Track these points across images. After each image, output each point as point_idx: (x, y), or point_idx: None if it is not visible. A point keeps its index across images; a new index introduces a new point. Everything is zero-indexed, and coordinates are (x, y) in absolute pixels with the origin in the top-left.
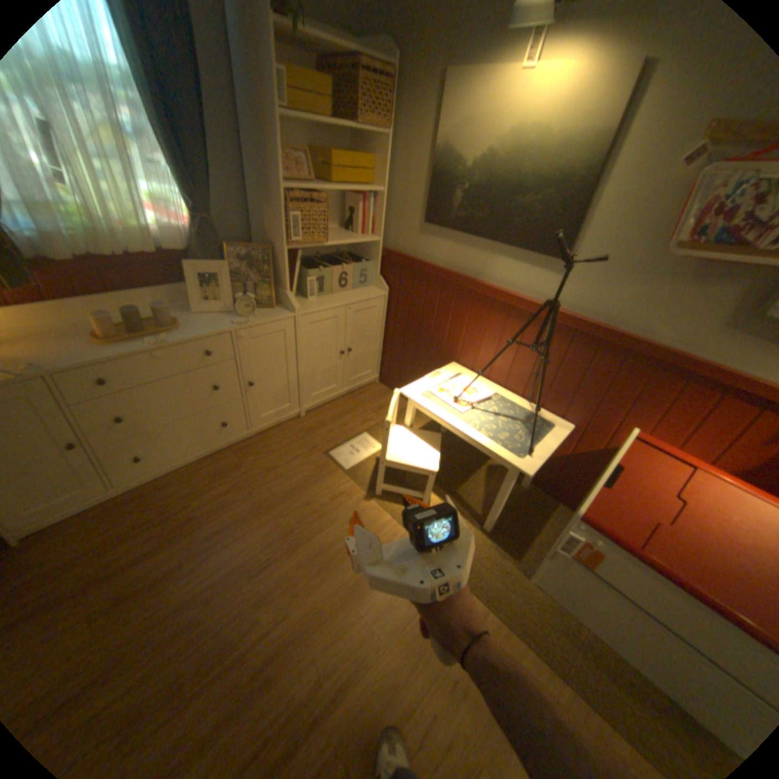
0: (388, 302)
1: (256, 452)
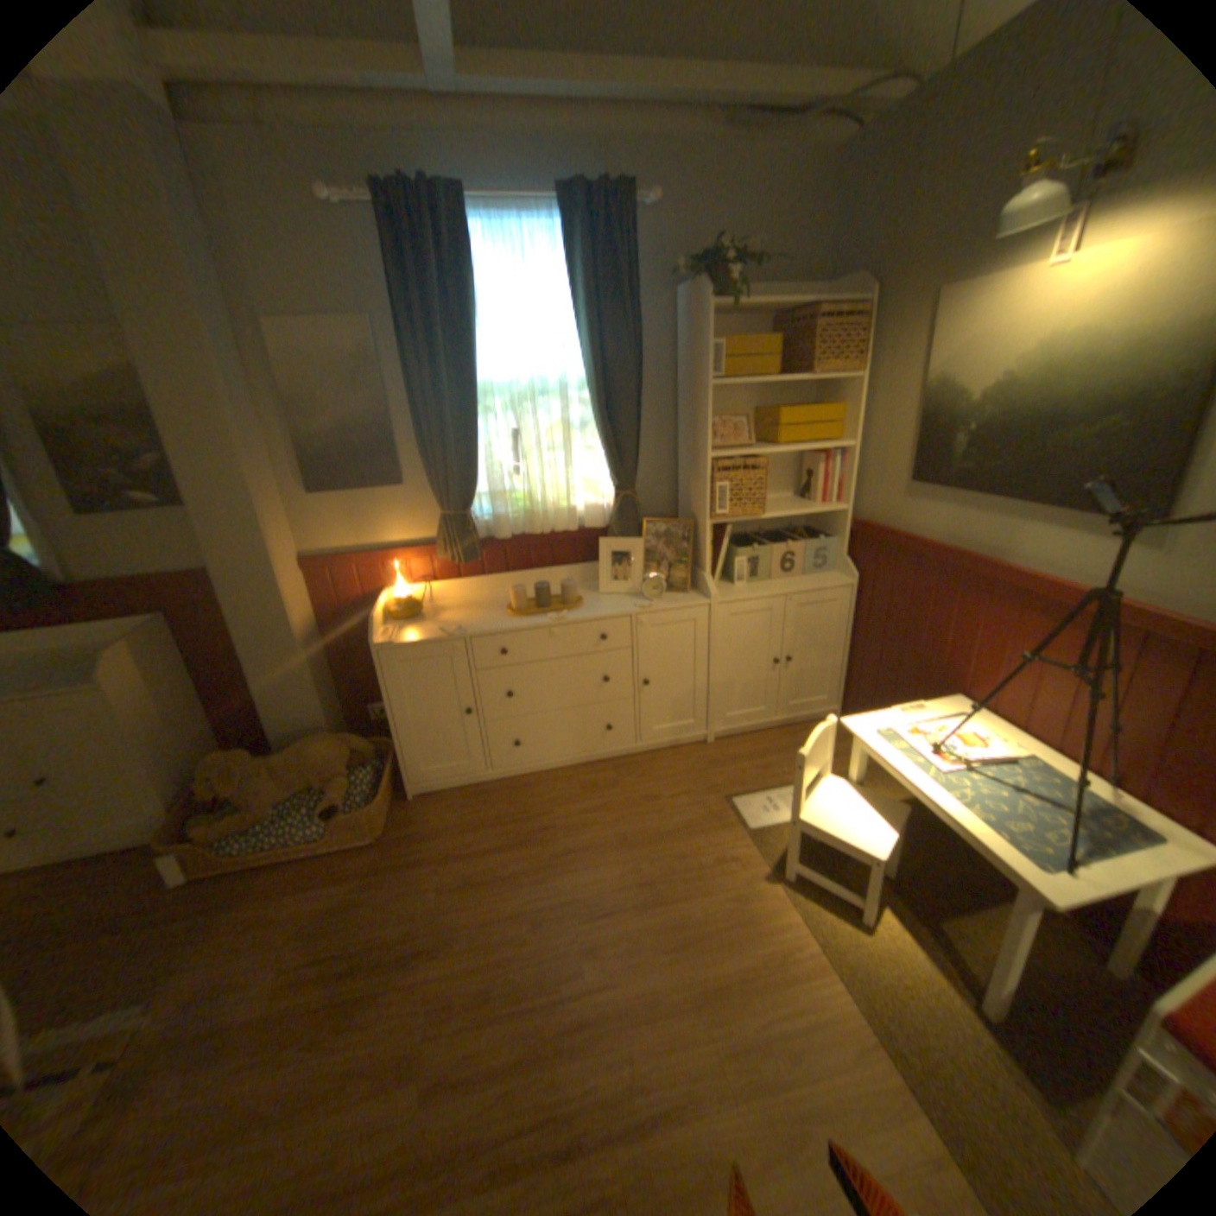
0: (859, 594)
1: (639, 774)
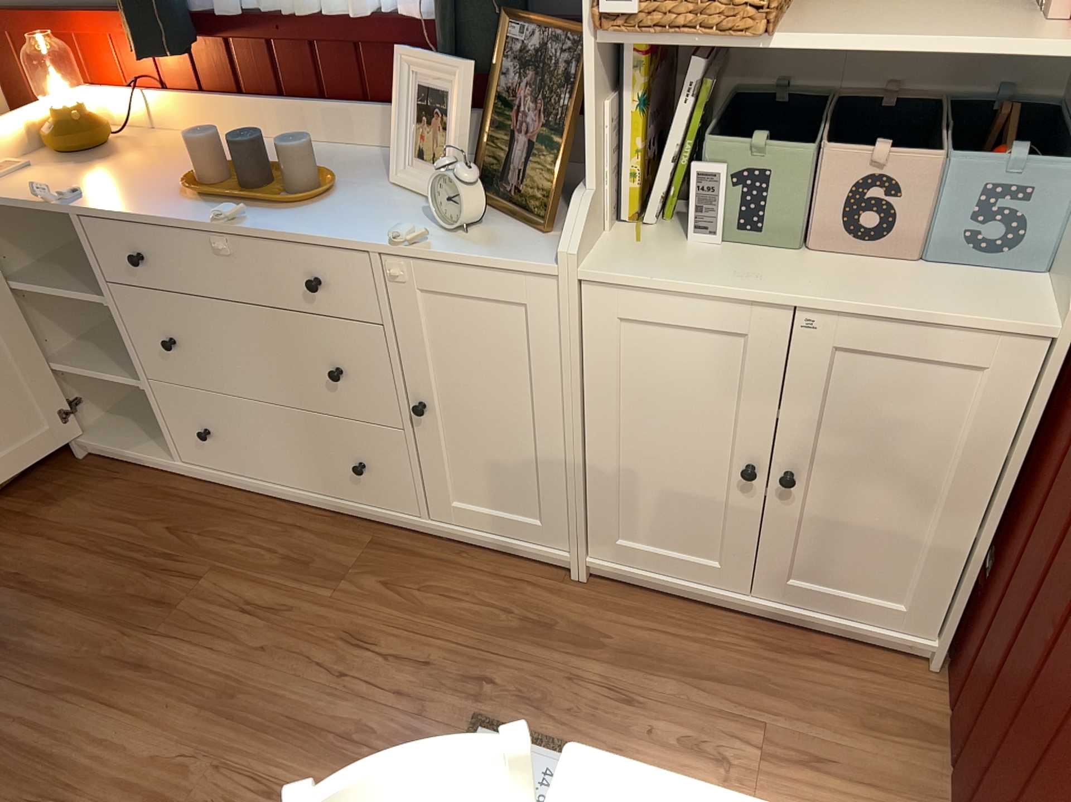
0: (1062, 372)
1: (399, 575)
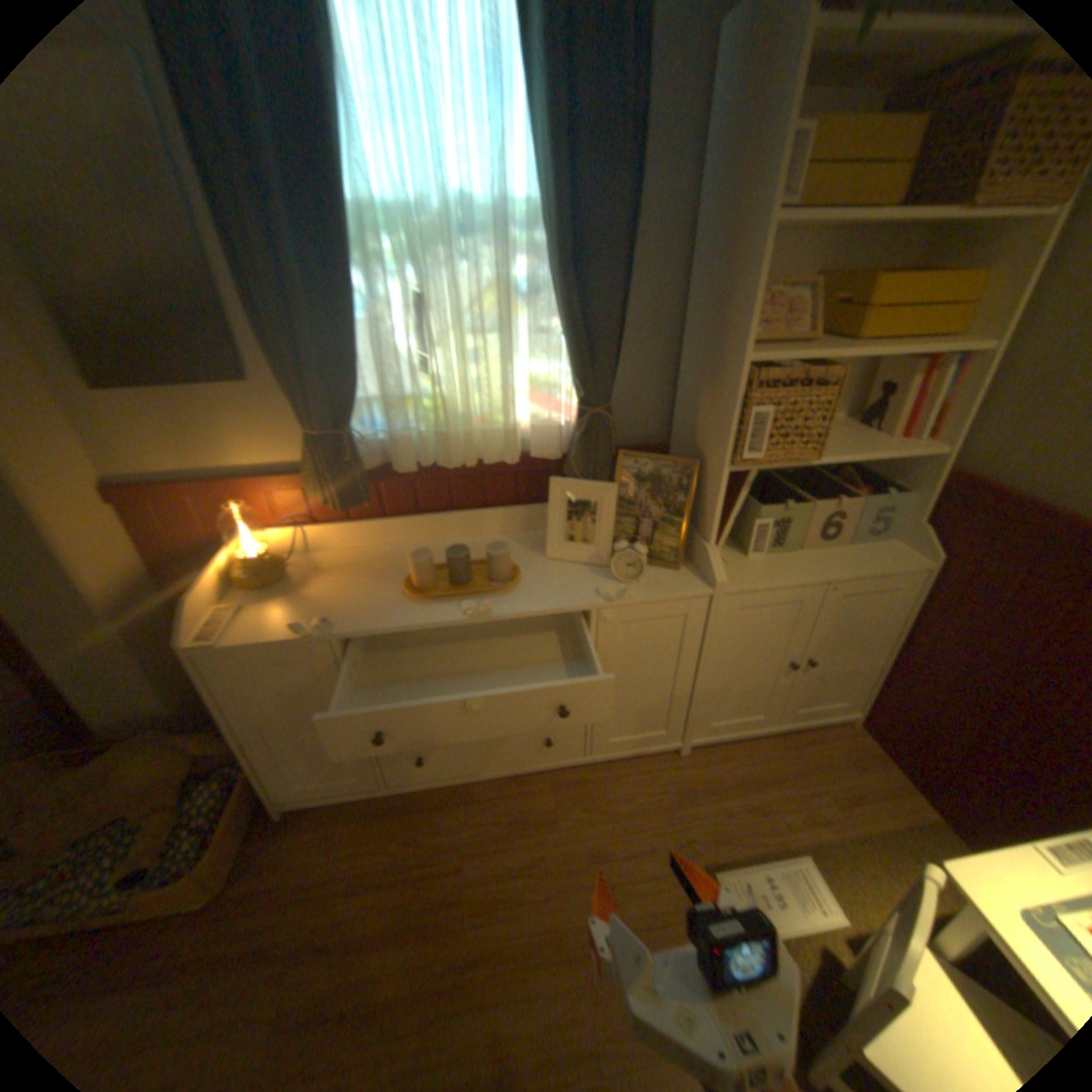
0: (939, 583)
1: (587, 804)
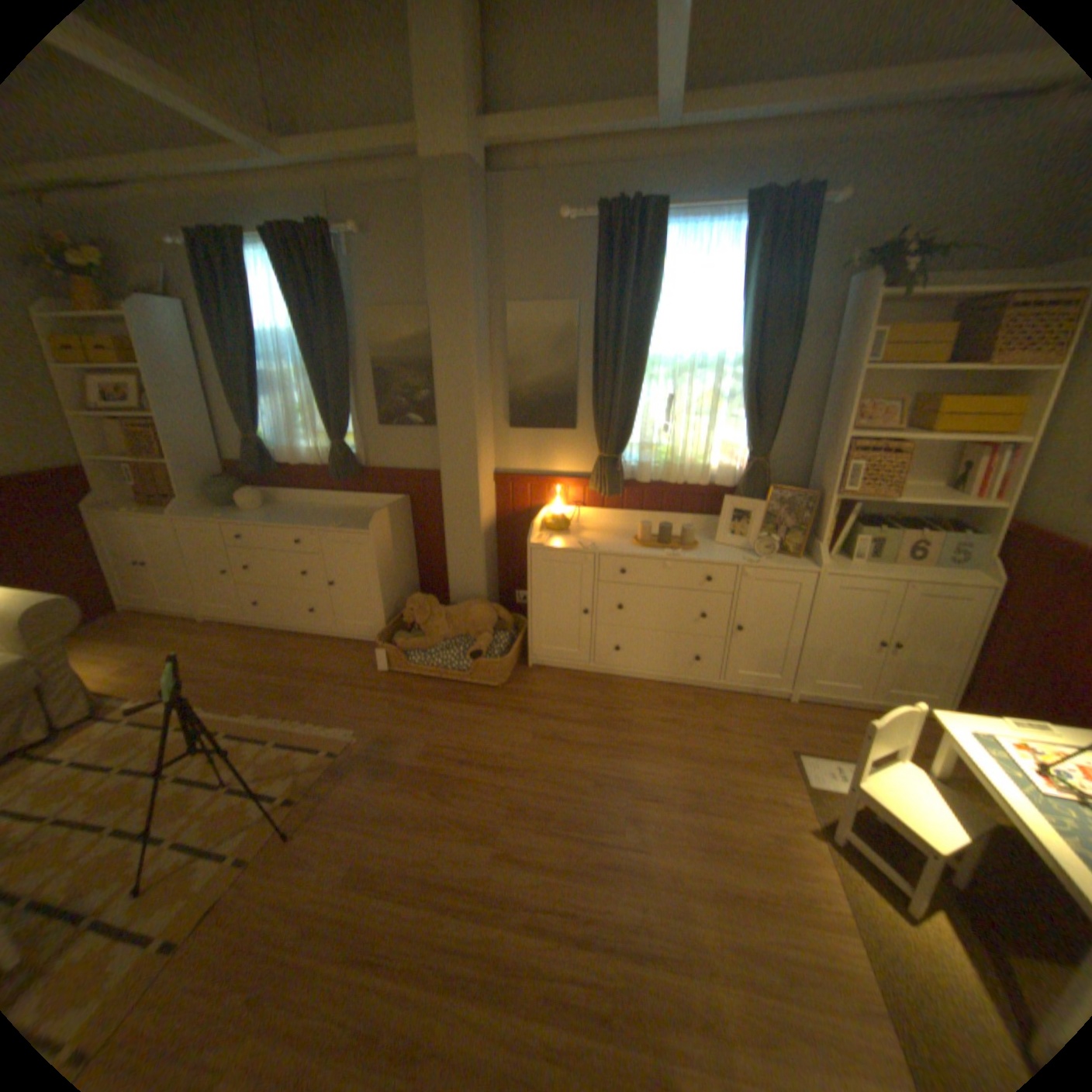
0: (1003, 599)
1: (716, 707)
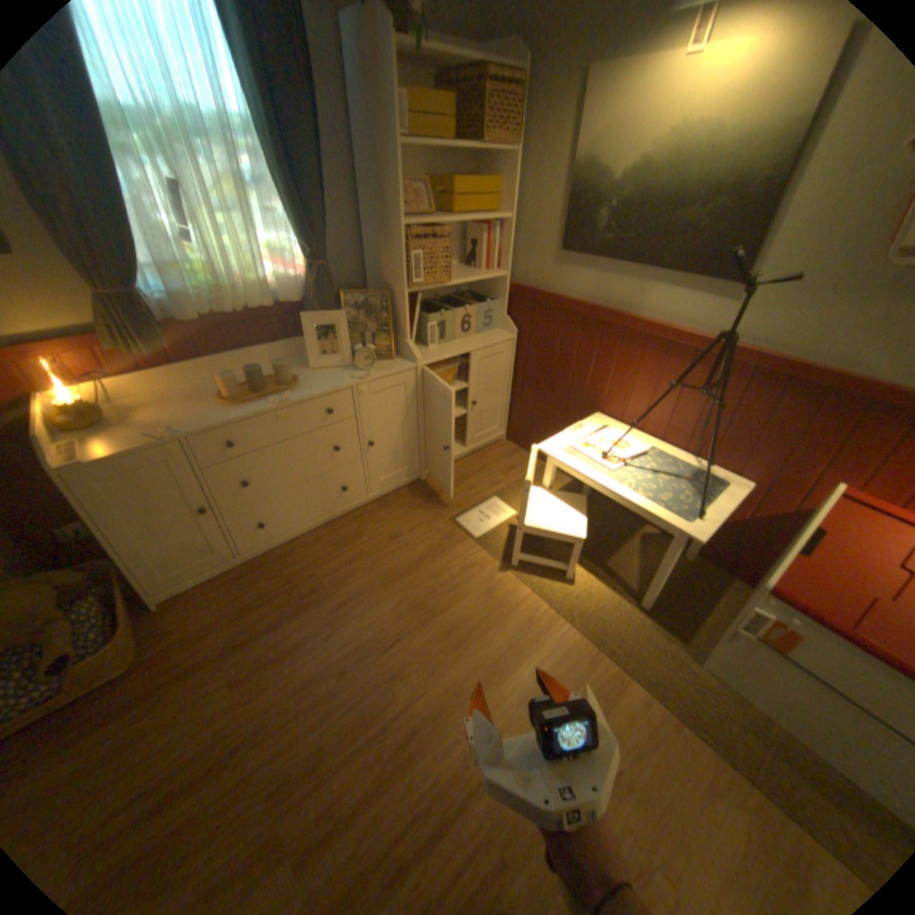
0: (517, 345)
1: (377, 518)
